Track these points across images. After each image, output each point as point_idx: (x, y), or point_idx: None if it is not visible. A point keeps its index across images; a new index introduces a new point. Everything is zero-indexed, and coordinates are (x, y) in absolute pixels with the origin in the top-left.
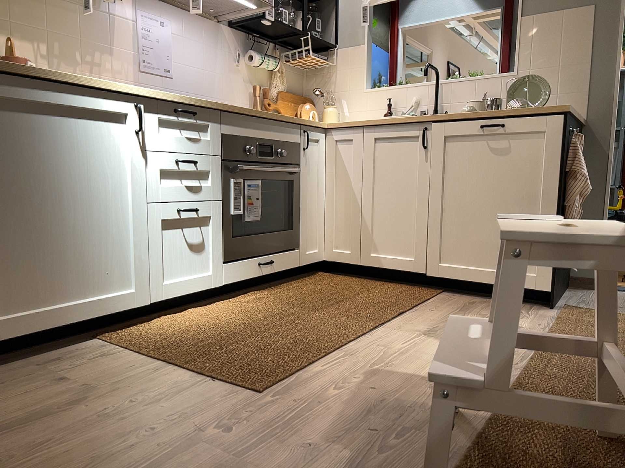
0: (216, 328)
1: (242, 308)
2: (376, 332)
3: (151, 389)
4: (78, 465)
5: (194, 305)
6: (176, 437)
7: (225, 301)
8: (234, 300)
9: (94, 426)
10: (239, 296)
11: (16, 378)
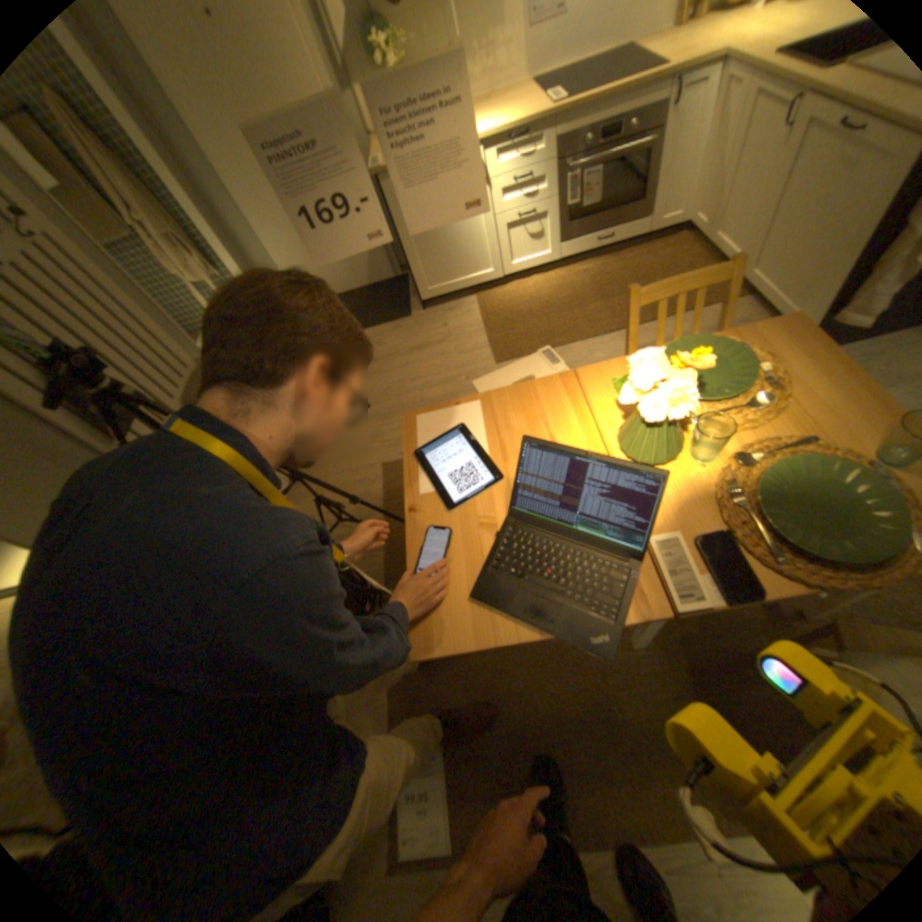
0: (527, 304)
1: (561, 284)
2: (602, 339)
3: (464, 346)
4: (424, 375)
5: (543, 270)
6: (453, 375)
7: (565, 269)
8: (572, 268)
9: (438, 358)
10: (580, 264)
11: (434, 319)
